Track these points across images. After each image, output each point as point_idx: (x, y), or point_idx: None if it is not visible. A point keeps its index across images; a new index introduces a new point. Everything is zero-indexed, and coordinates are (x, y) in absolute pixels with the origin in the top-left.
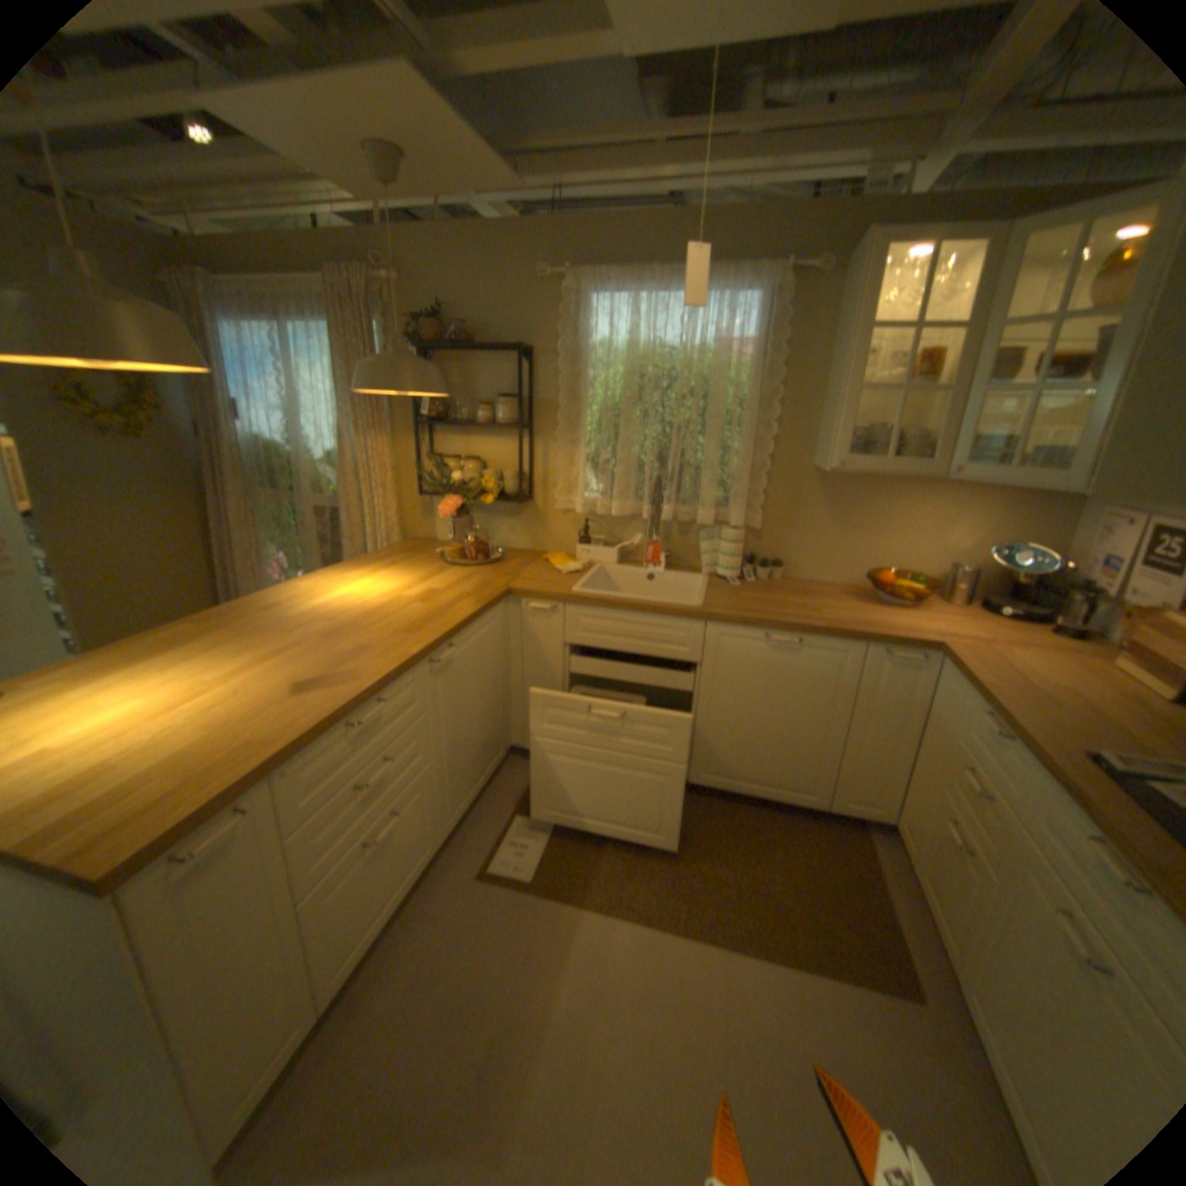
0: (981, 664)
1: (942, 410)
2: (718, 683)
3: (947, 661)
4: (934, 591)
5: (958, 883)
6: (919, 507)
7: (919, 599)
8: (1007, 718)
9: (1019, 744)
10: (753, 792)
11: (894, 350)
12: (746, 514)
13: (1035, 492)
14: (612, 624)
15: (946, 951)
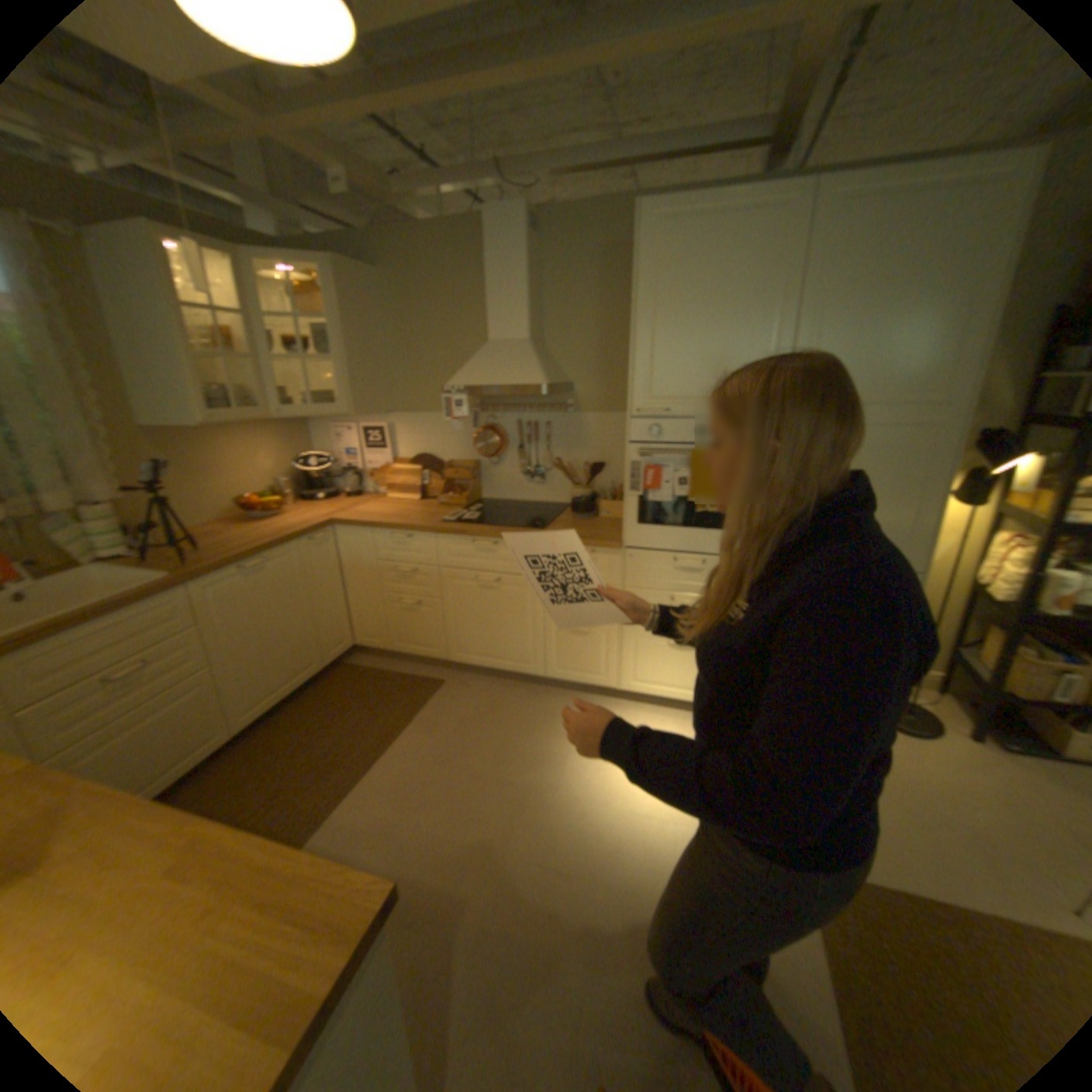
0: (363, 518)
1: (236, 373)
2: (222, 631)
3: (339, 529)
4: (280, 501)
5: (420, 623)
6: (234, 447)
7: (277, 509)
8: (406, 528)
9: (417, 536)
10: (282, 696)
11: (186, 326)
12: (98, 488)
13: (288, 423)
14: (85, 645)
15: (431, 657)
